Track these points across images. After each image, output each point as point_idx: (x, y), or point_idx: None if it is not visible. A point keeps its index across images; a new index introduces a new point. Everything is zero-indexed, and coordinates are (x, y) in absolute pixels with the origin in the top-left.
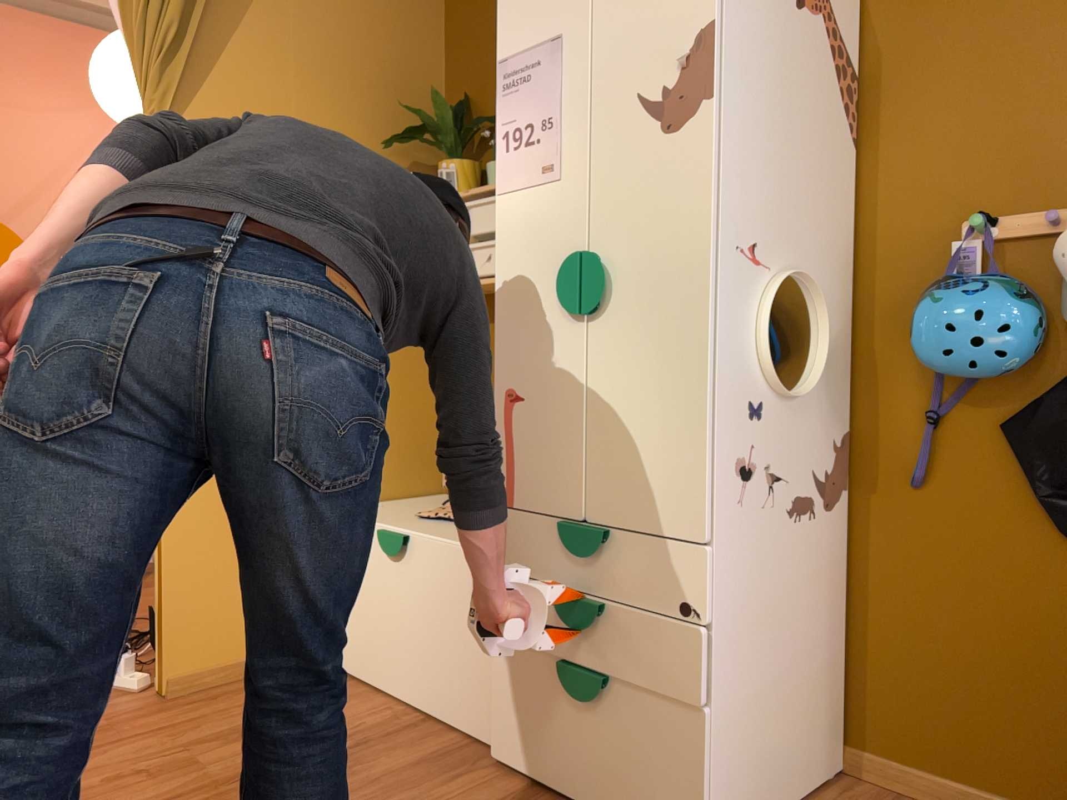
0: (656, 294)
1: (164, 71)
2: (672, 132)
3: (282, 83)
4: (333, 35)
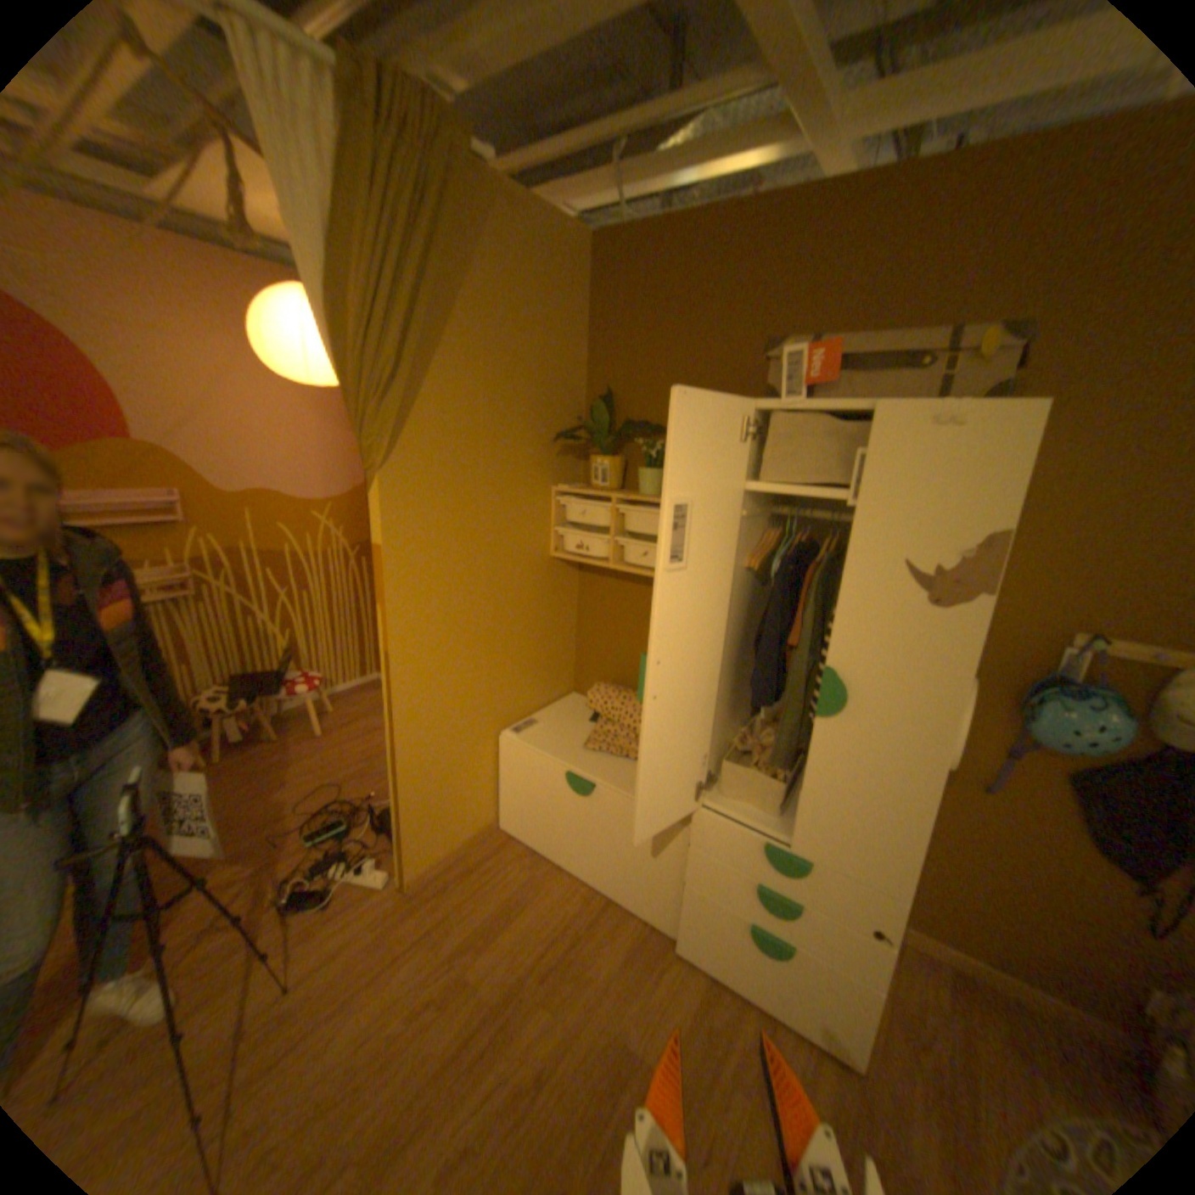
0: (894, 726)
1: (377, 406)
2: (940, 608)
3: (472, 395)
4: (509, 340)
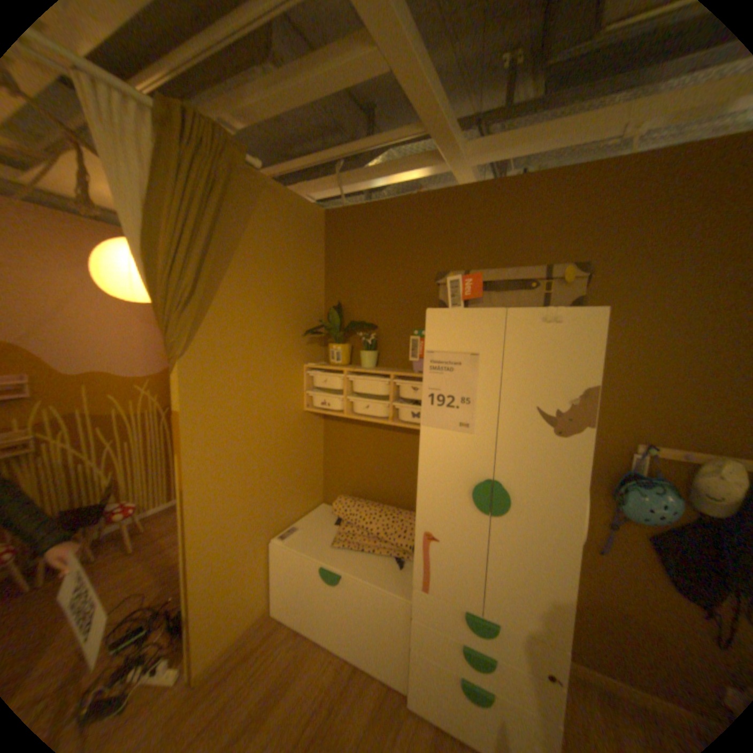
0: (543, 519)
1: (178, 315)
2: (562, 437)
3: (247, 307)
4: (272, 273)
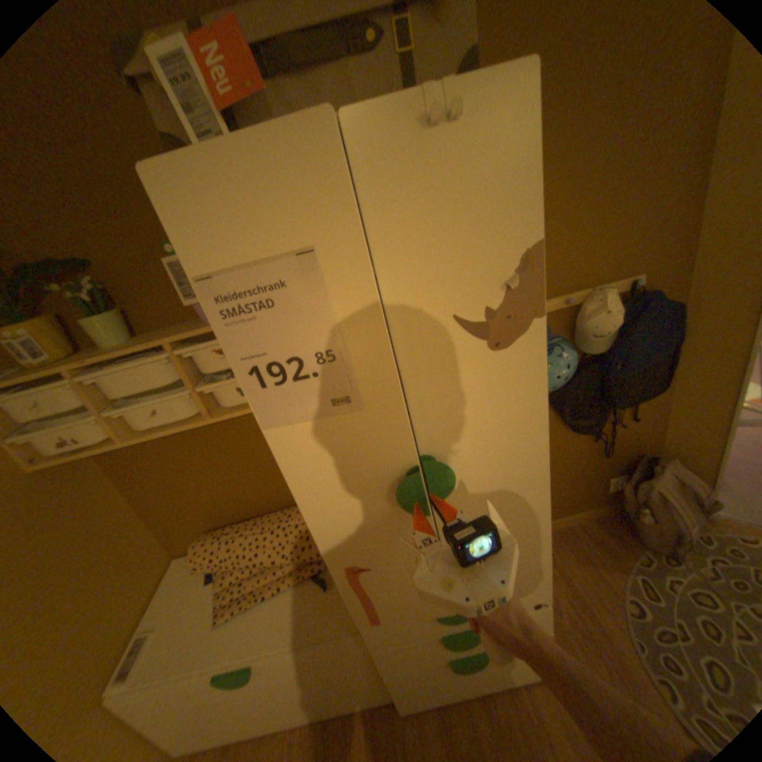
0: (499, 470)
1: None
2: (502, 349)
3: None
4: None
